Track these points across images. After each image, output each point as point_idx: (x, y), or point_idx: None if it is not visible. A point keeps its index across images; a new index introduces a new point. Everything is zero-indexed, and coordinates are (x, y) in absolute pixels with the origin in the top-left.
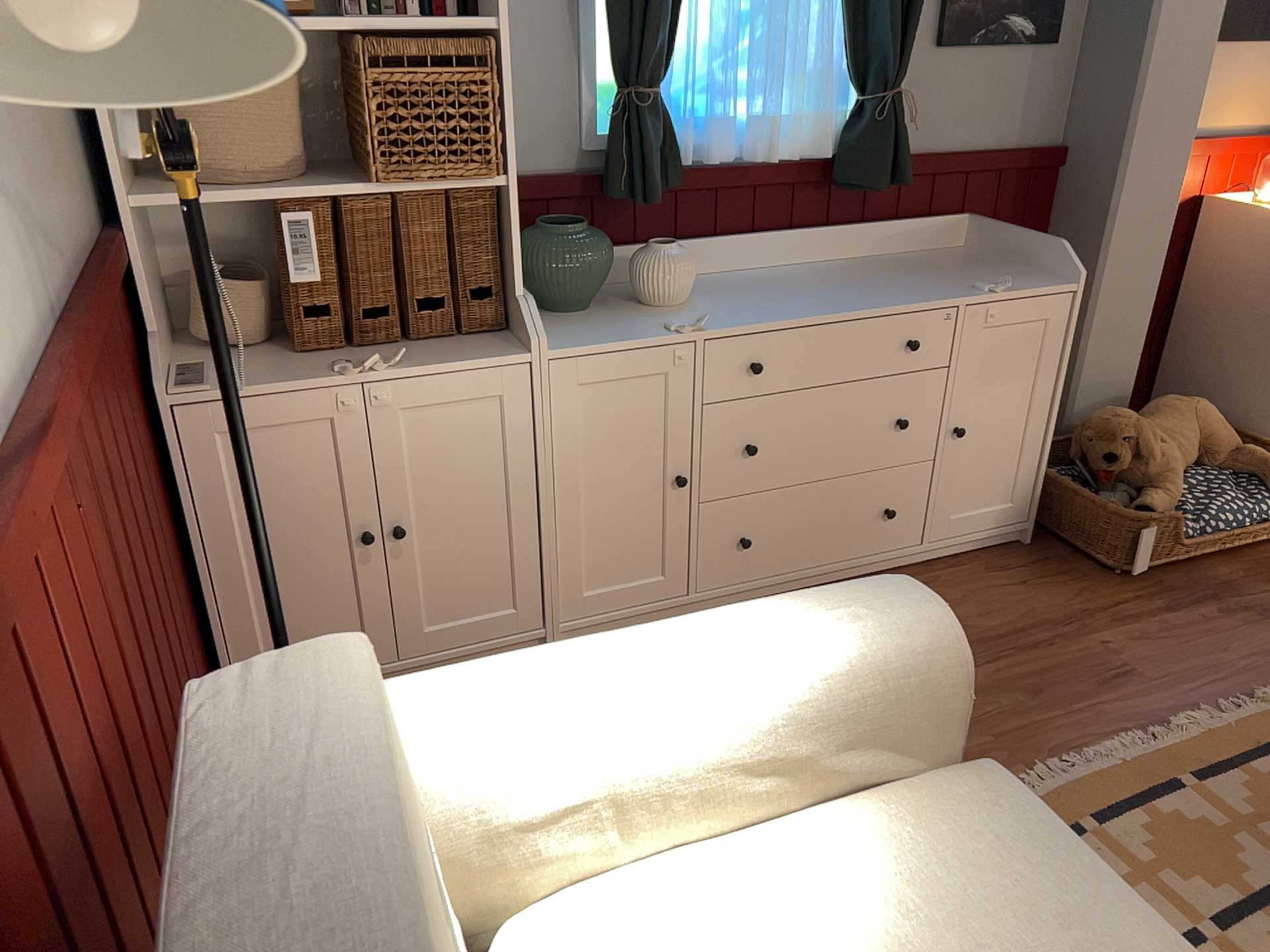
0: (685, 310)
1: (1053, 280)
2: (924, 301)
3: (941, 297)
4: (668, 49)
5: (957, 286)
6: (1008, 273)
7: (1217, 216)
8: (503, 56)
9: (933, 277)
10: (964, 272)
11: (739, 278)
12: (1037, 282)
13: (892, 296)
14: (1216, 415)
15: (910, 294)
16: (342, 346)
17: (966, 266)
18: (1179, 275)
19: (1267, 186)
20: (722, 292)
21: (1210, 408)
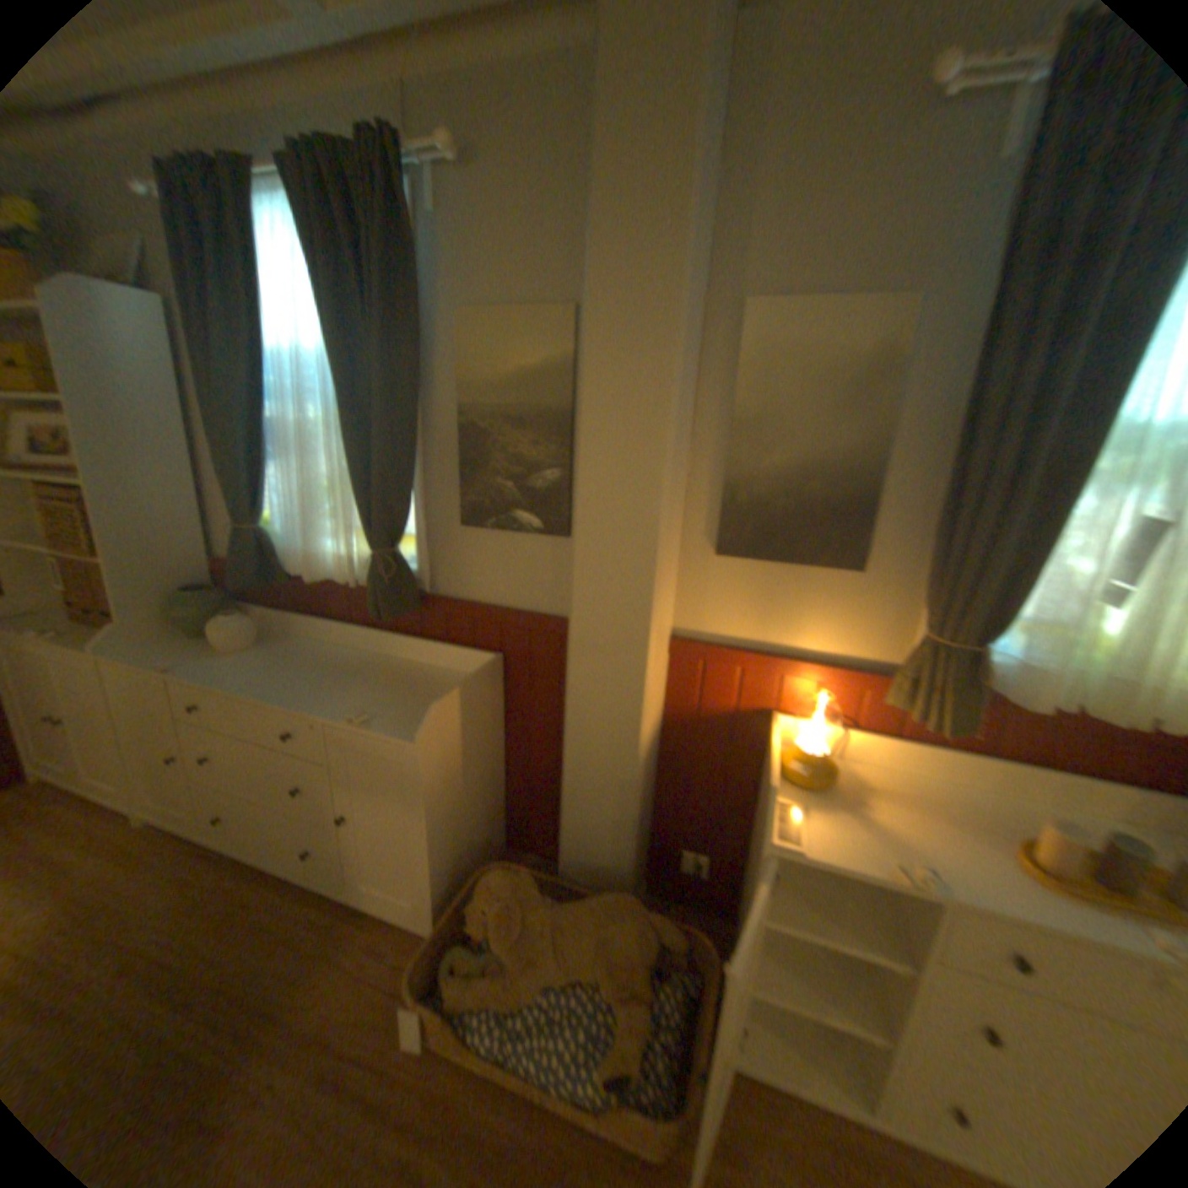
0: (215, 661)
1: (417, 735)
2: (303, 711)
3: (317, 712)
4: (251, 506)
5: (355, 709)
6: (423, 714)
7: (773, 740)
8: (90, 501)
9: (379, 695)
10: (405, 701)
11: (315, 651)
12: (403, 731)
13: (304, 698)
14: (625, 949)
15: (317, 701)
16: (84, 626)
17: (428, 697)
18: (761, 783)
19: (821, 729)
20: (271, 657)
21: (626, 938)
